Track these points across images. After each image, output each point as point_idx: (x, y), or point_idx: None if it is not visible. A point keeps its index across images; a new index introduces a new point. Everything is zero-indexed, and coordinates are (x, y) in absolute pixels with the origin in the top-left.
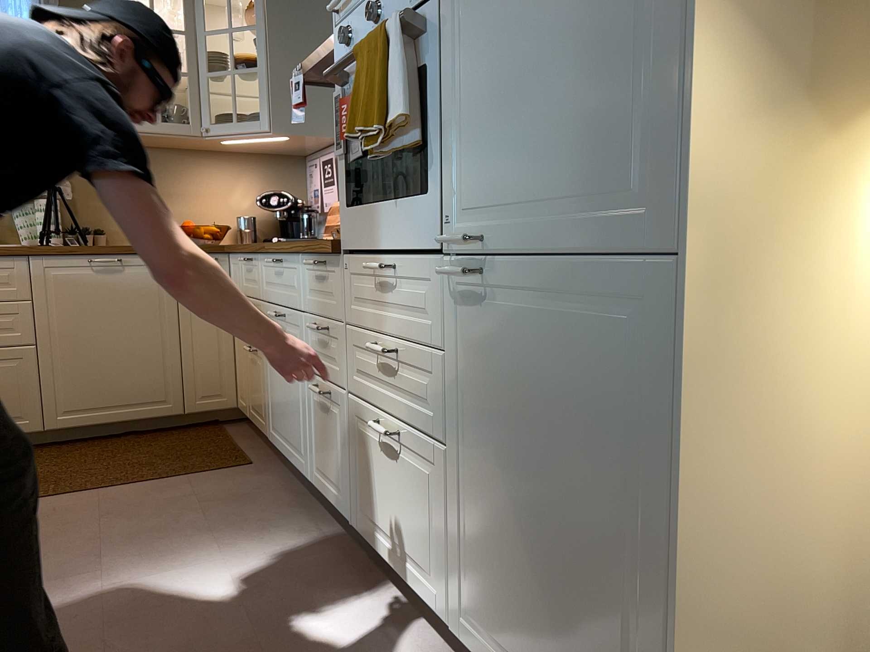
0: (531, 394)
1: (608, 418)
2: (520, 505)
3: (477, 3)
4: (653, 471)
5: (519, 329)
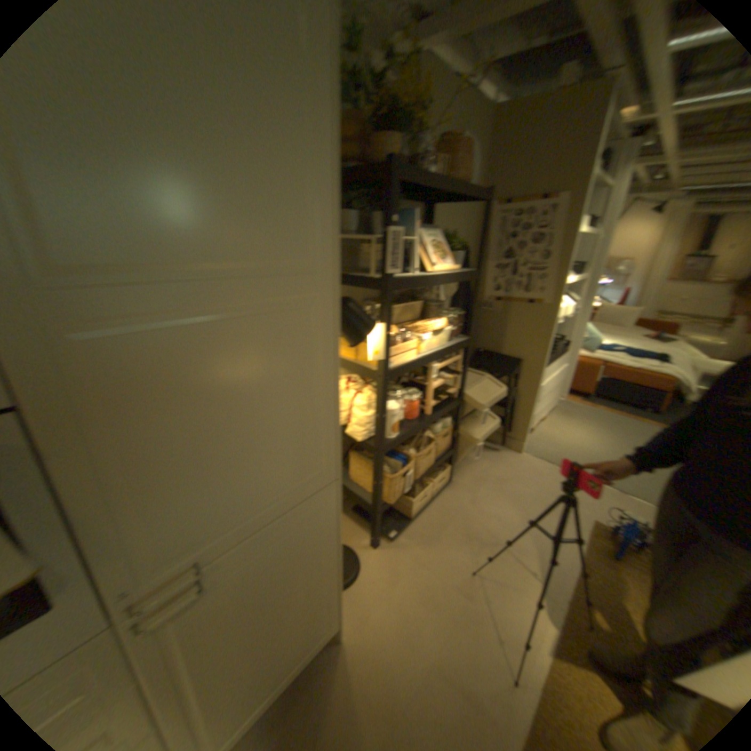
0: (255, 596)
1: (306, 556)
2: (252, 648)
3: (134, 416)
4: (326, 550)
5: (239, 581)
